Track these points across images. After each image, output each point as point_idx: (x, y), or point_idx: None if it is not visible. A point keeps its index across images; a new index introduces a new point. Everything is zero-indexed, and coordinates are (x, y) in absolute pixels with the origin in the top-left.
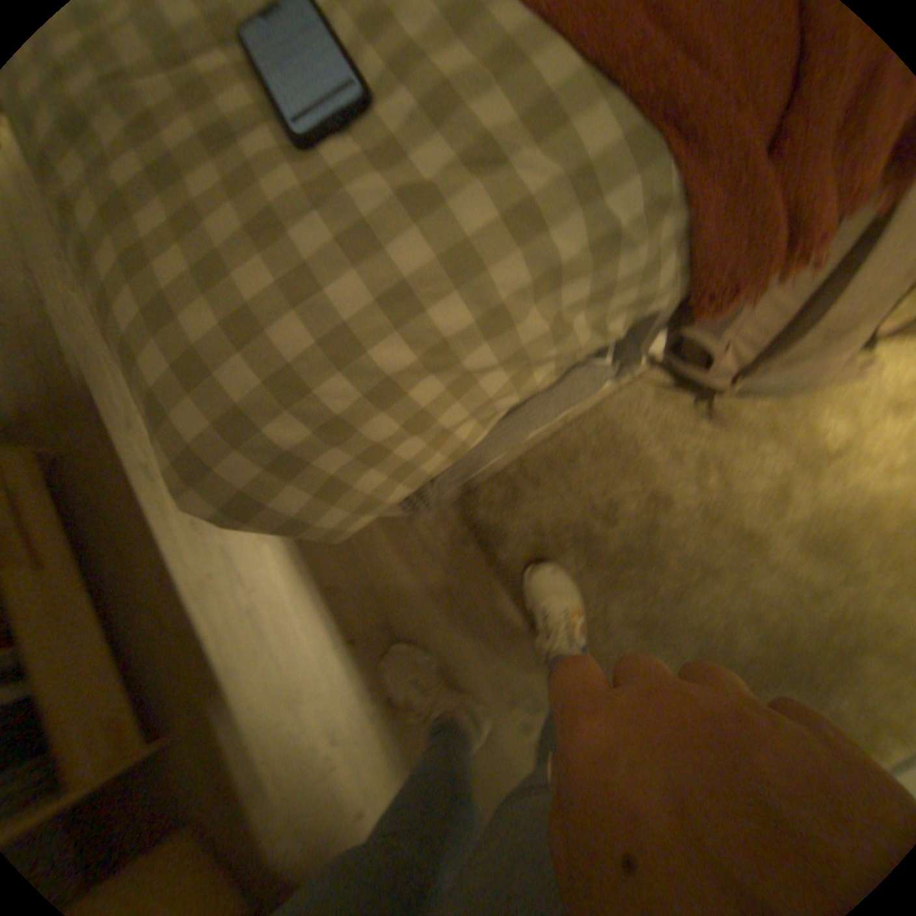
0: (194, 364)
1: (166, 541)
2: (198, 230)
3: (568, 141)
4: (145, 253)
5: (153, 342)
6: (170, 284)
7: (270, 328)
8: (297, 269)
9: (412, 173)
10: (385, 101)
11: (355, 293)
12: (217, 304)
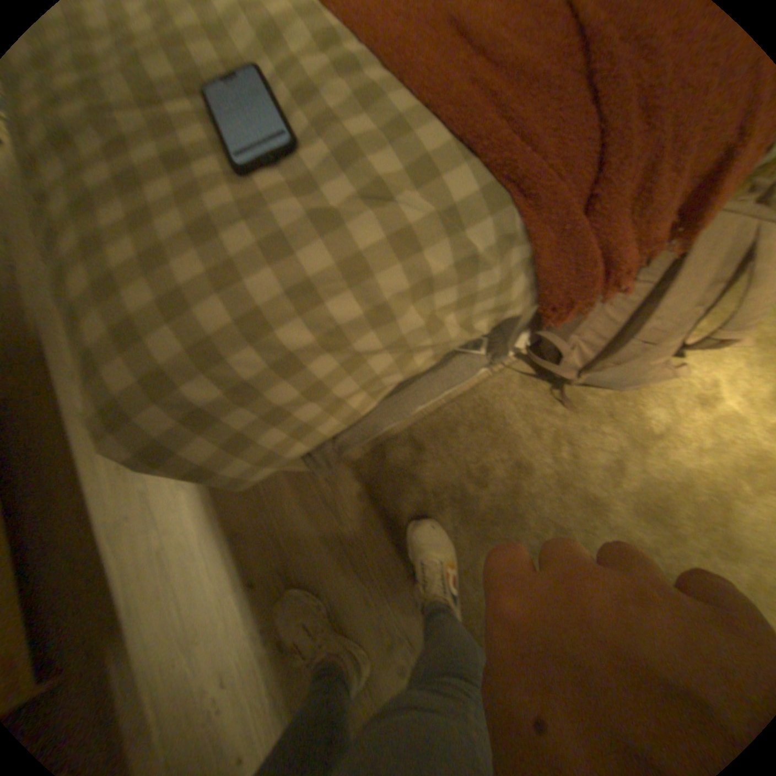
0: (125, 330)
1: (90, 483)
2: (143, 225)
3: (437, 187)
4: (96, 239)
5: (92, 310)
6: (114, 264)
7: (193, 305)
8: (221, 261)
9: (319, 199)
10: (303, 145)
11: (265, 284)
12: (151, 284)
